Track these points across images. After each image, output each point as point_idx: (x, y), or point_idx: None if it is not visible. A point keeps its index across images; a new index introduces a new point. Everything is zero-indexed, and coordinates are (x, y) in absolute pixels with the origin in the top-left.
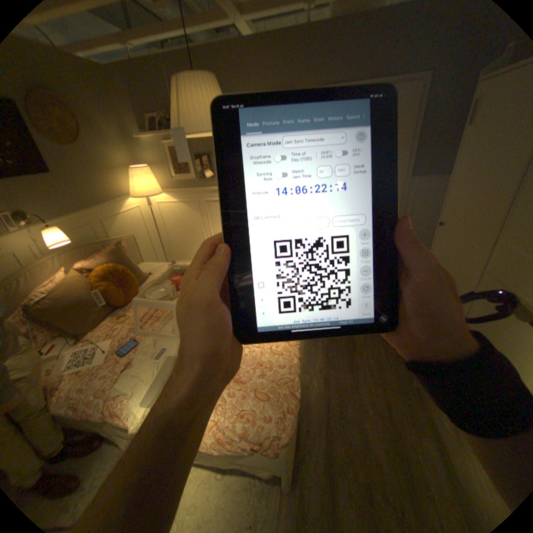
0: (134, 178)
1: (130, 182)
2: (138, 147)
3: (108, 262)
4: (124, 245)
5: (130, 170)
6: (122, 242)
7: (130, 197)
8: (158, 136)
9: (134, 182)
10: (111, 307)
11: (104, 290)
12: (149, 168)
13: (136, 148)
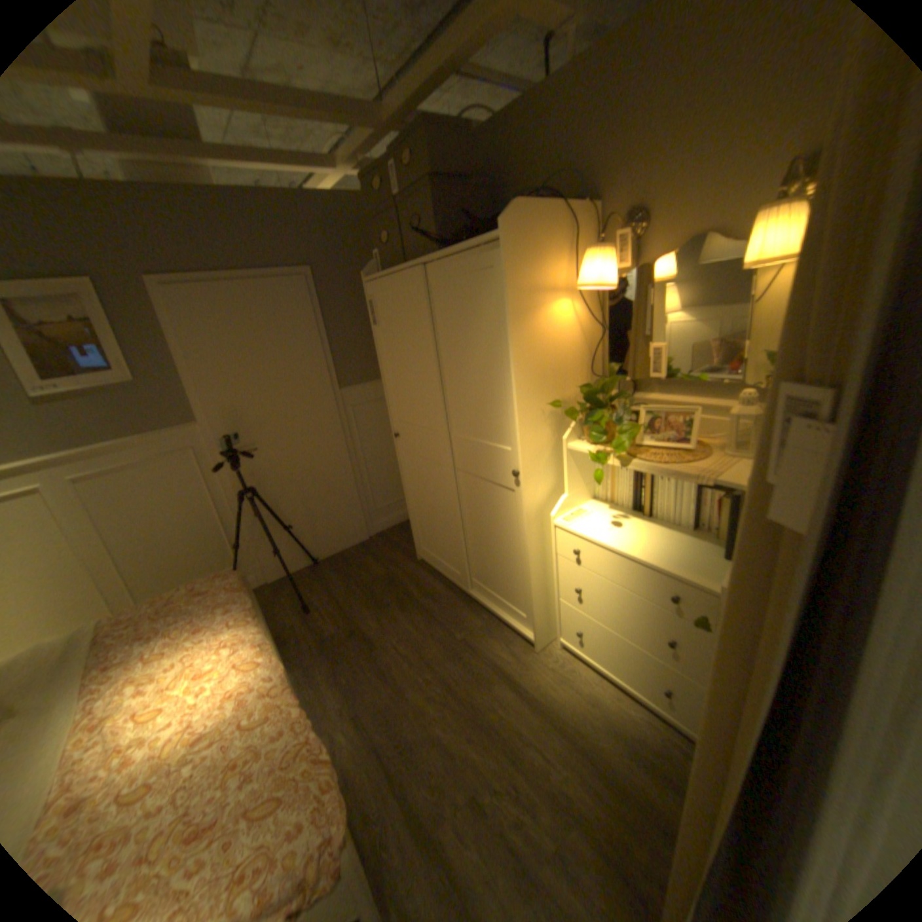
0: None
1: None
2: None
3: None
4: None
5: None
6: None
7: None
8: None
9: None
10: None
11: None
12: None
13: None
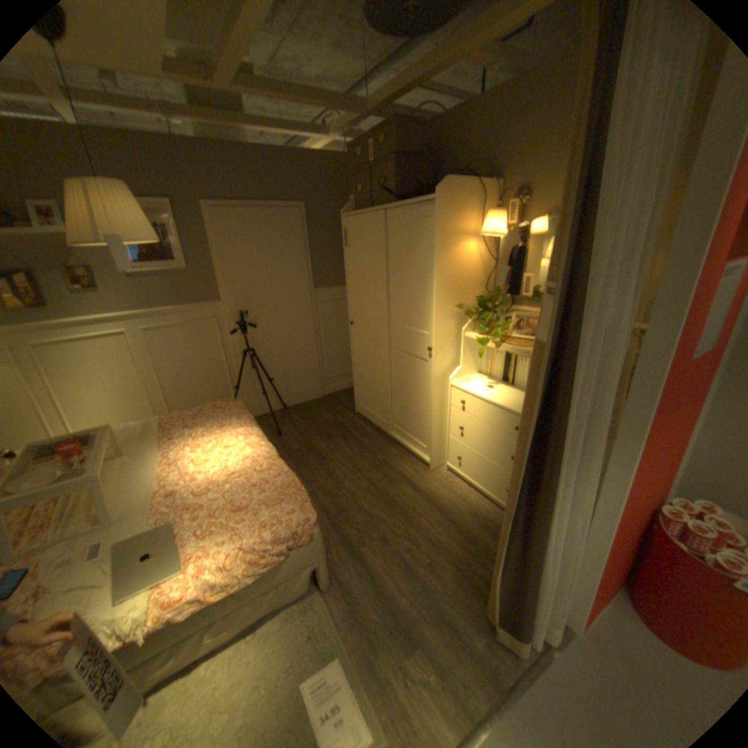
0: None
1: None
2: None
3: None
4: None
5: None
6: None
7: None
8: None
9: None
10: None
11: None
12: None
13: None
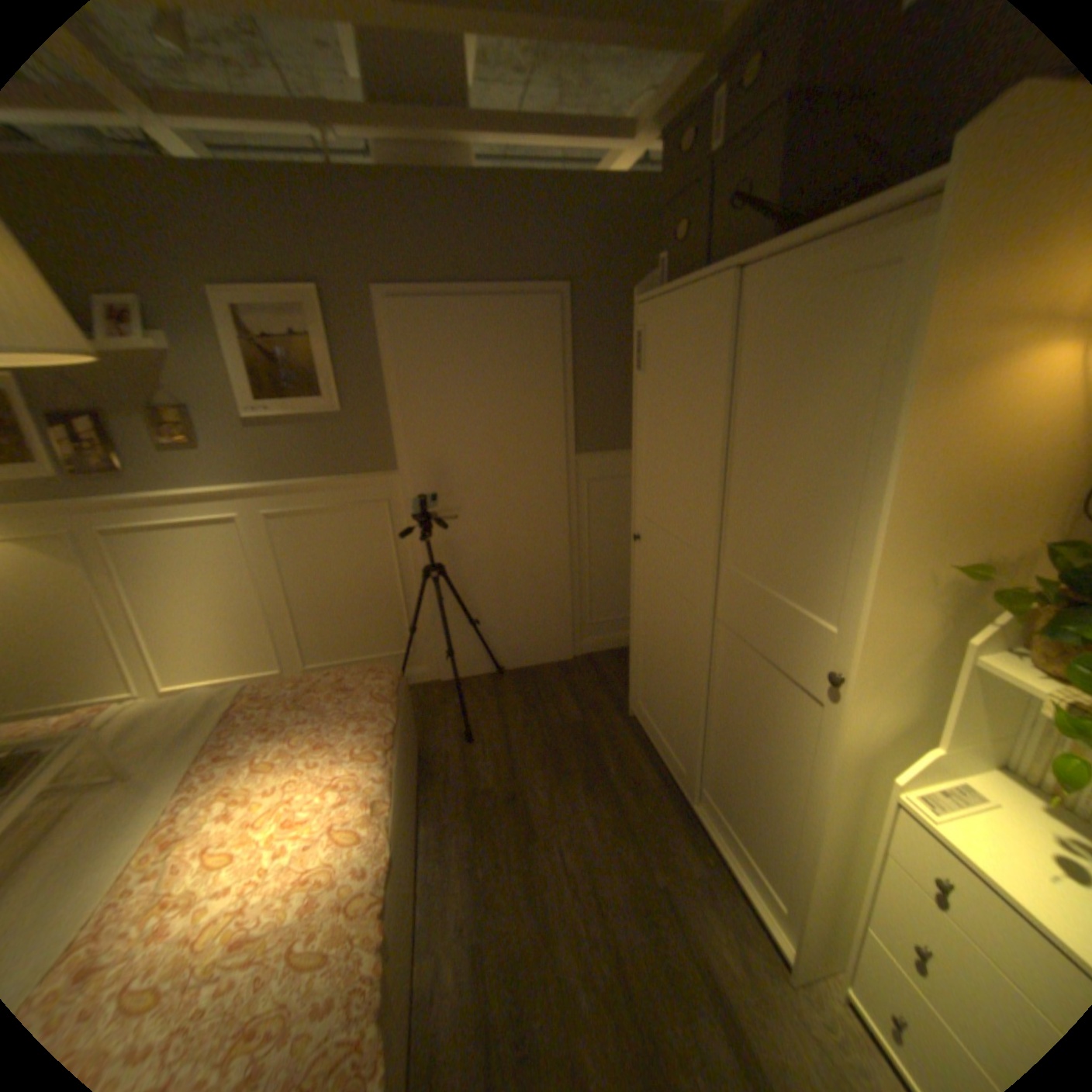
0: None
1: None
2: None
3: None
4: None
5: None
6: None
7: None
8: None
9: None
10: None
11: None
12: None
13: None
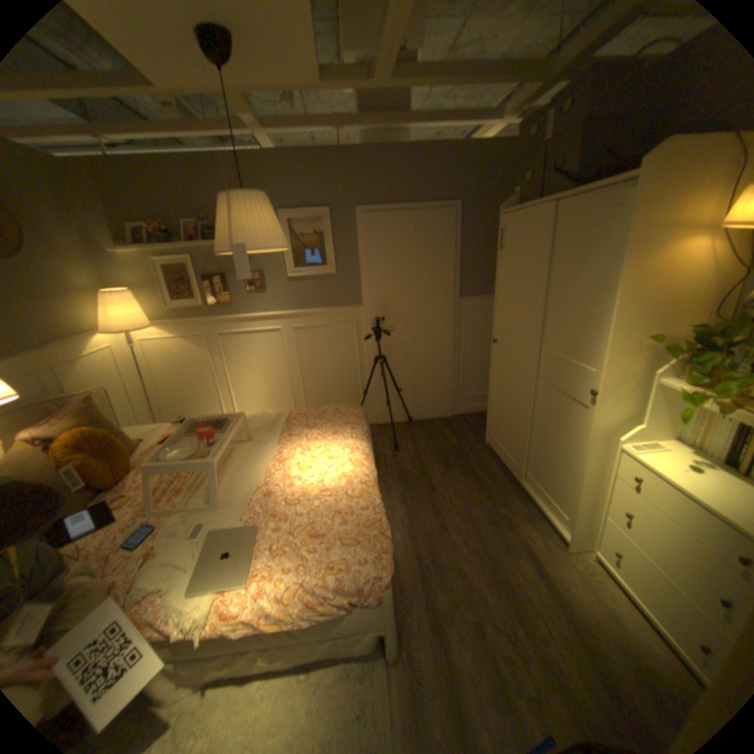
0: (108, 306)
1: (100, 311)
2: (112, 265)
3: (77, 426)
4: (96, 402)
5: (102, 295)
6: (91, 398)
7: (98, 334)
8: (146, 252)
9: (108, 311)
10: (91, 490)
11: (80, 465)
12: (129, 293)
13: (108, 265)
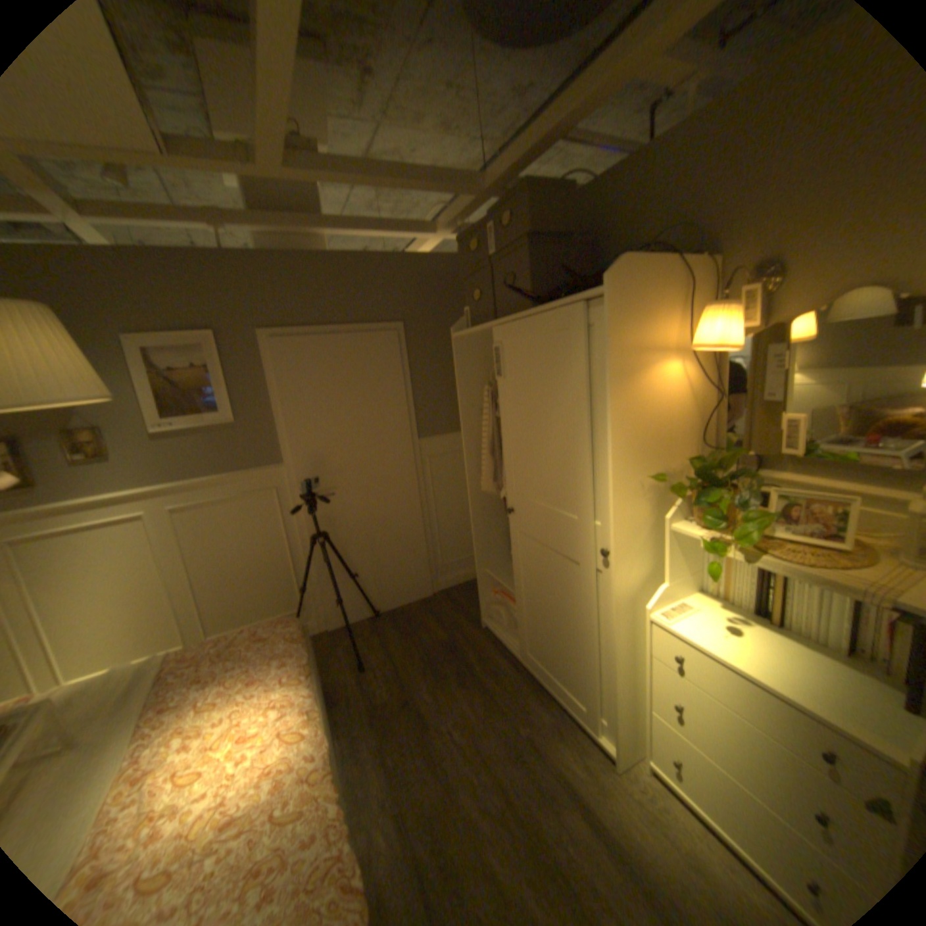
0: None
1: None
2: None
3: None
4: None
5: None
6: None
7: None
8: None
9: None
10: None
11: None
12: None
13: None
